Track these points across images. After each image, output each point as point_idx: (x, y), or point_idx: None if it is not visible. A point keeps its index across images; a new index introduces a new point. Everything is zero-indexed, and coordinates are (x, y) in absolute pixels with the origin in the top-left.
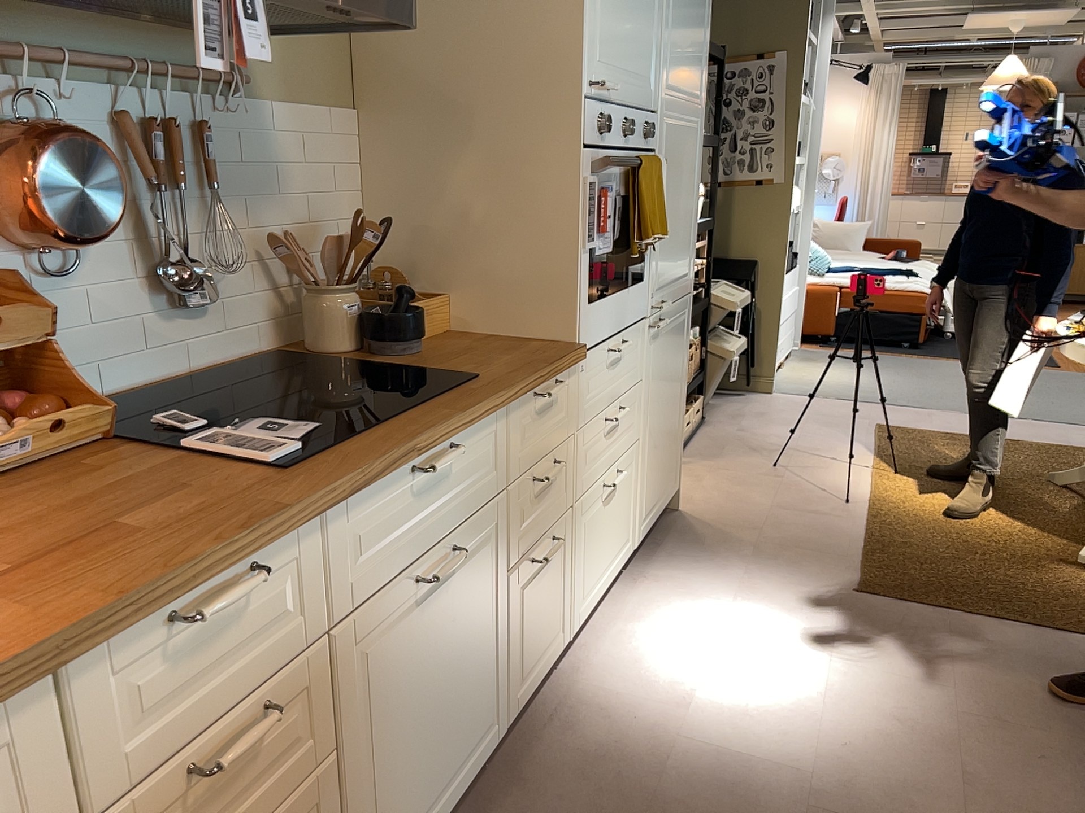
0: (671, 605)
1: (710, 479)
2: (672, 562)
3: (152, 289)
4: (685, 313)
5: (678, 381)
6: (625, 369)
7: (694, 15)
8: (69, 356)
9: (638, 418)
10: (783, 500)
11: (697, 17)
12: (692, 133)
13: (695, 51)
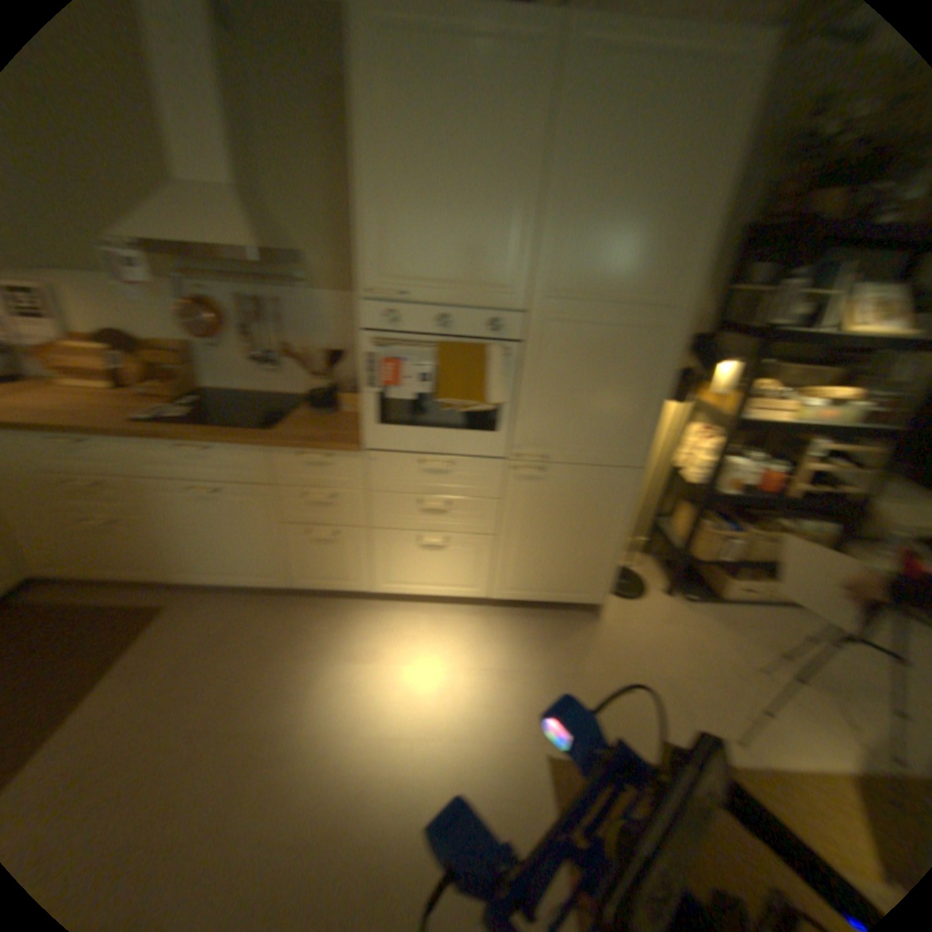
0: (459, 638)
1: (681, 631)
2: (518, 630)
3: (258, 358)
4: (627, 482)
5: (603, 528)
6: (461, 482)
7: (655, 214)
8: (223, 373)
9: (493, 521)
10: (689, 690)
11: (667, 215)
12: (647, 329)
13: (659, 249)
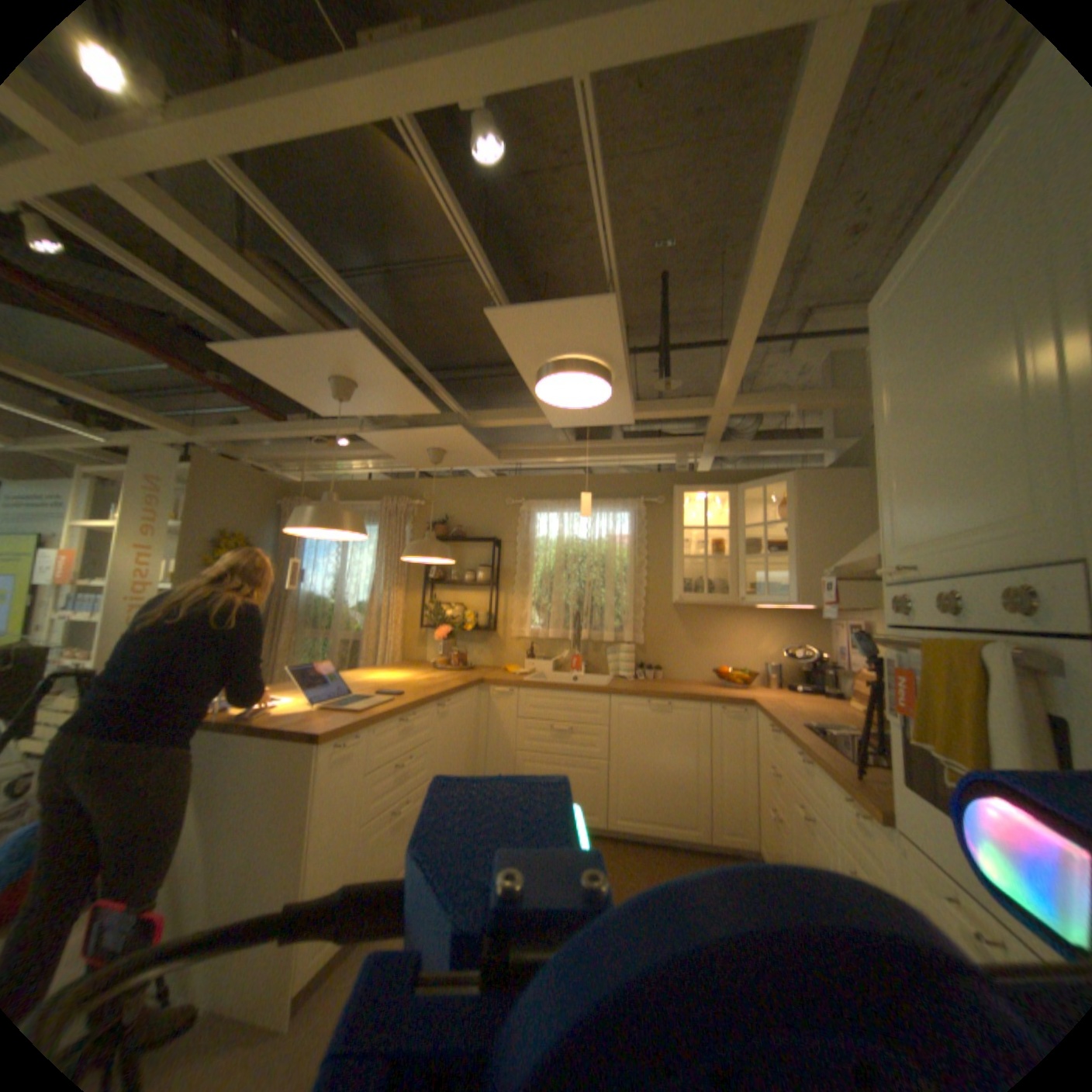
0: None
1: None
2: None
3: None
4: None
5: None
6: None
7: None
8: None
9: None
10: None
11: None
12: None
13: None
